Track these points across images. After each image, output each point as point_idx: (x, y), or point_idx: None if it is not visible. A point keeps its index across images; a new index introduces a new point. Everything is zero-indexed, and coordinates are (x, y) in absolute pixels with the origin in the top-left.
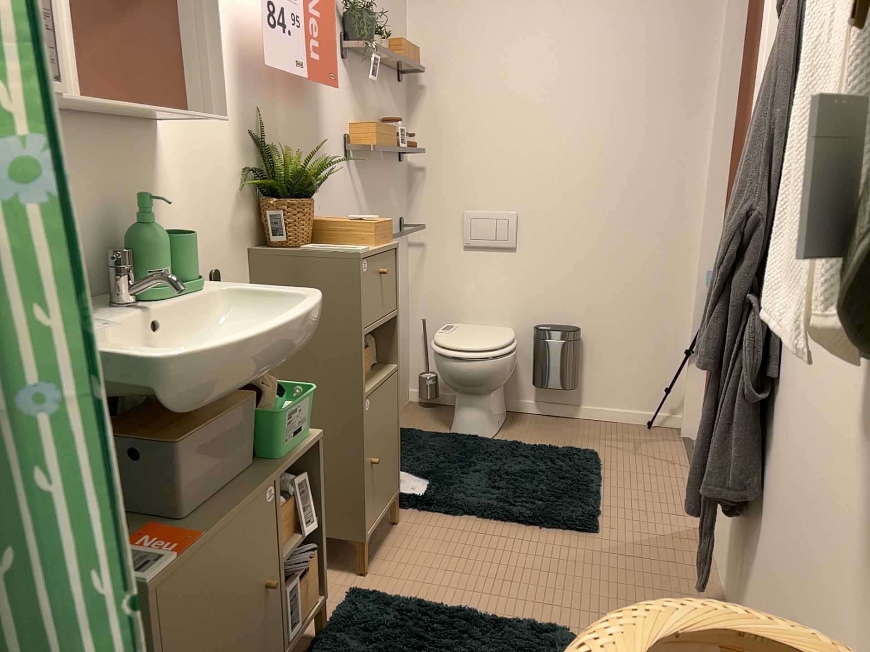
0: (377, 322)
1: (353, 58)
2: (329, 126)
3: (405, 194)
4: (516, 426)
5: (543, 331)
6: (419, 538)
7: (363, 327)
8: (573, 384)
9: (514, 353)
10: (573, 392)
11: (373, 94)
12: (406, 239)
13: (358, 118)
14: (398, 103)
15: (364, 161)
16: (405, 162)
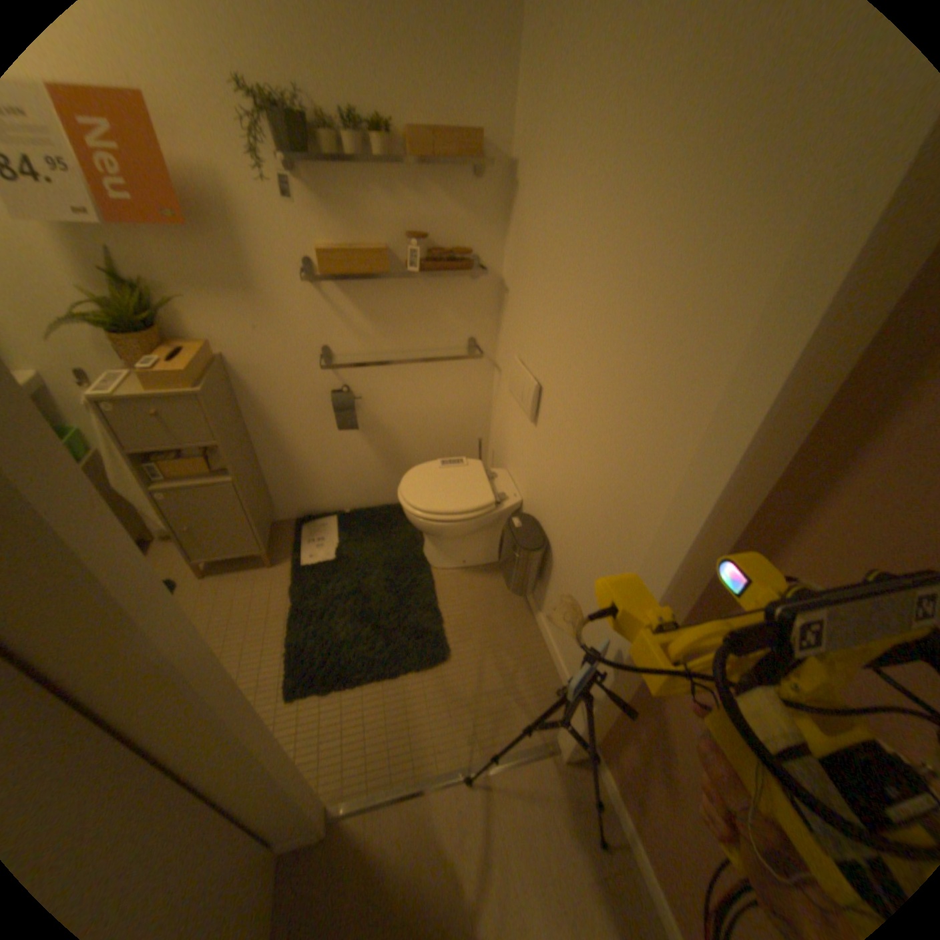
0: (159, 448)
1: (315, 164)
2: (261, 251)
3: (489, 314)
4: (482, 576)
5: (508, 524)
6: (252, 587)
7: (121, 449)
8: (524, 590)
9: (451, 524)
10: (523, 596)
11: (383, 202)
12: (486, 360)
13: (339, 235)
14: (473, 204)
15: (358, 281)
16: (492, 277)
